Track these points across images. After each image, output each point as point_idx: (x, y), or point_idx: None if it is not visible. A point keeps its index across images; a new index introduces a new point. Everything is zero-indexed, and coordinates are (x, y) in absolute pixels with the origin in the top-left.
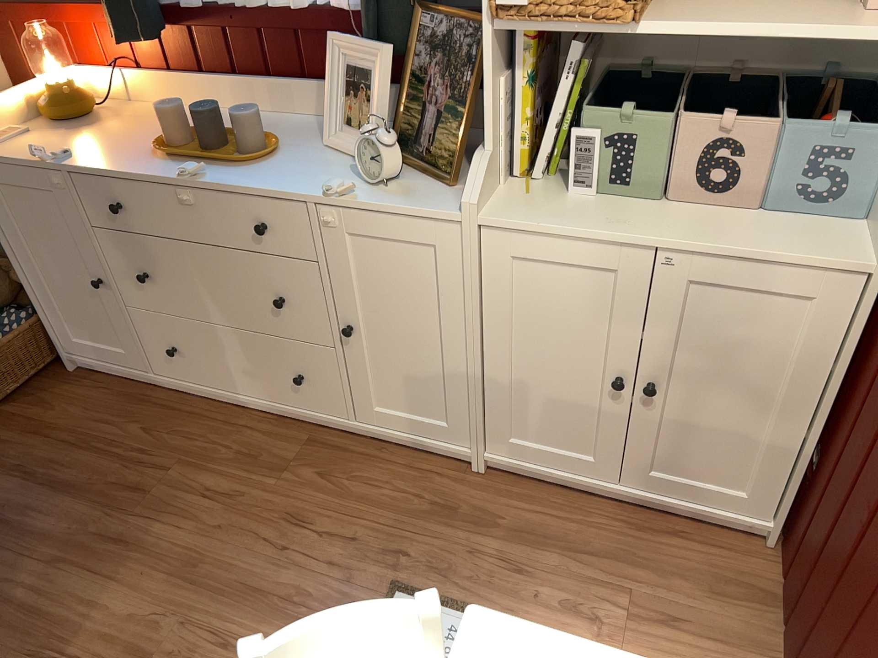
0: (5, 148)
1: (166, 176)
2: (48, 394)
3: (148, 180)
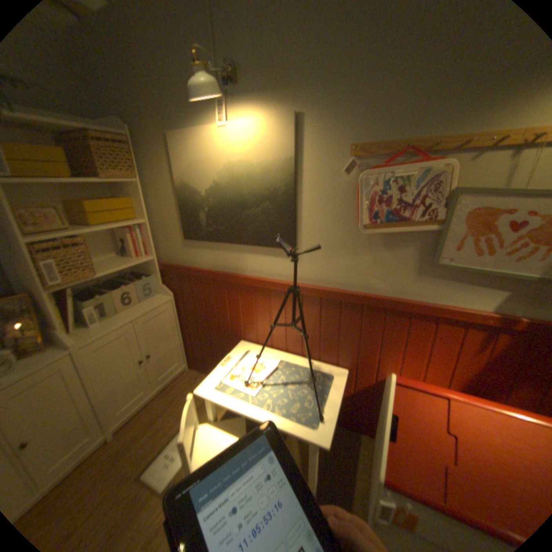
0: None
1: None
2: None
3: None
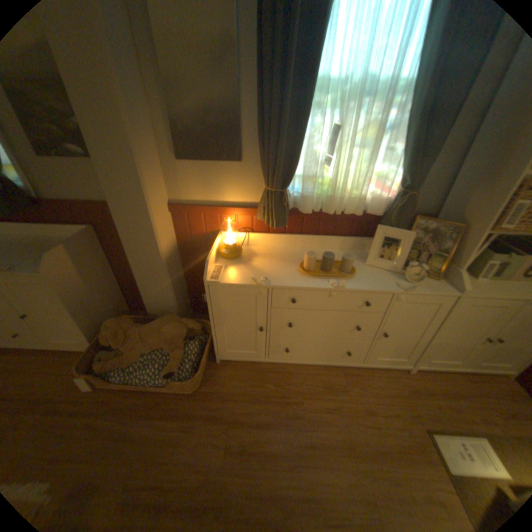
0: (226, 278)
1: (324, 287)
2: (215, 378)
3: (315, 289)
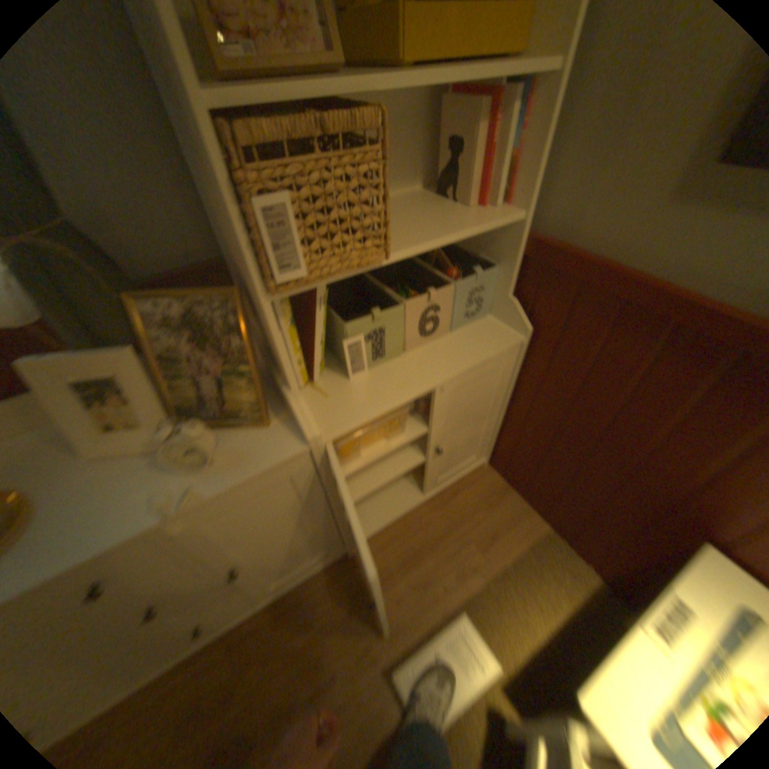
0: None
1: None
2: None
3: None
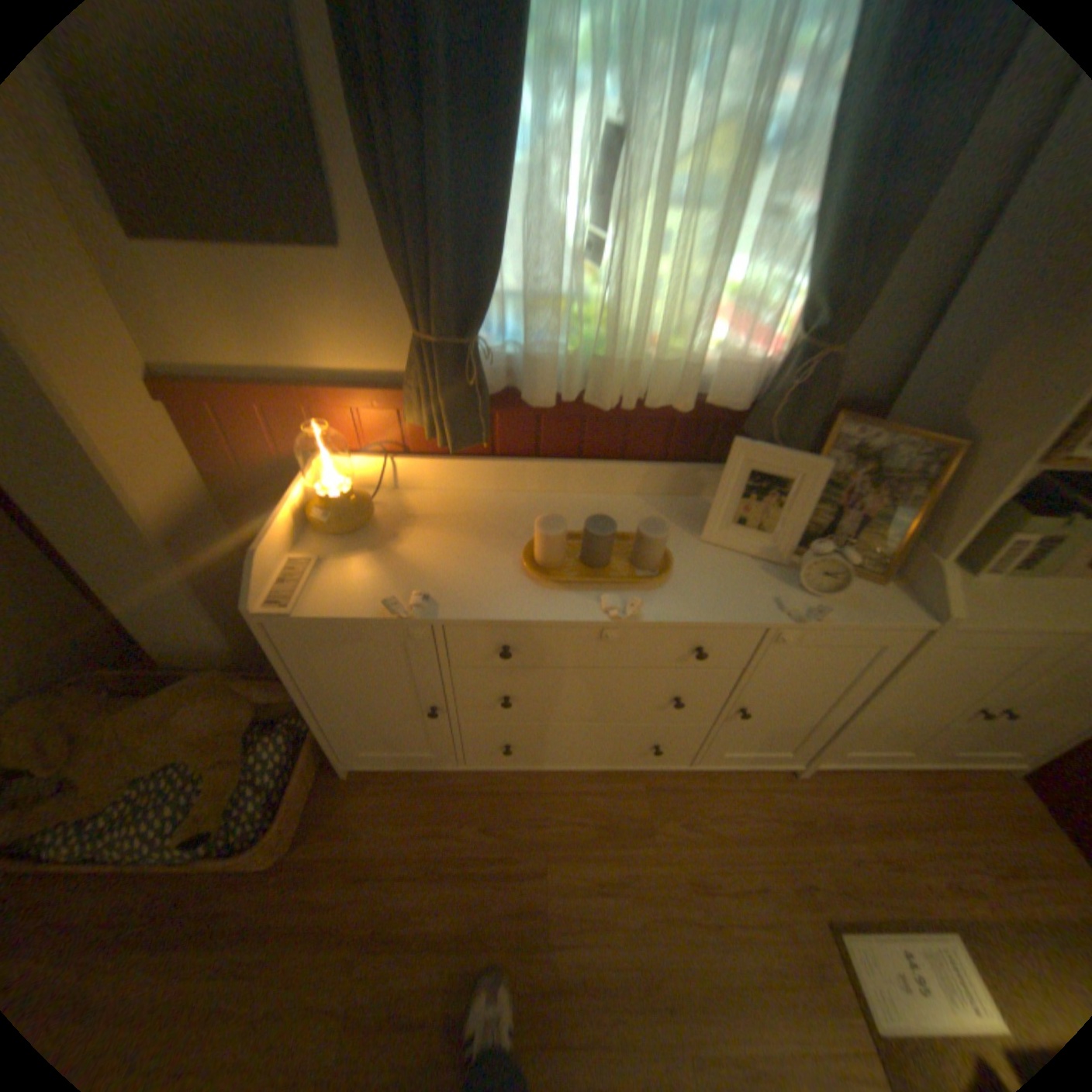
0: (316, 598)
1: (586, 616)
2: (336, 820)
3: (562, 624)
